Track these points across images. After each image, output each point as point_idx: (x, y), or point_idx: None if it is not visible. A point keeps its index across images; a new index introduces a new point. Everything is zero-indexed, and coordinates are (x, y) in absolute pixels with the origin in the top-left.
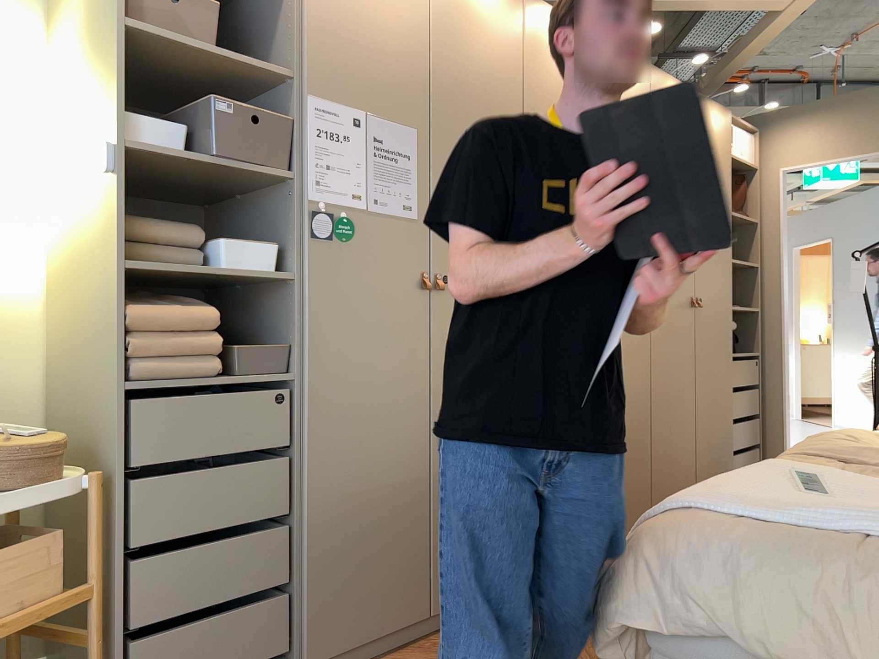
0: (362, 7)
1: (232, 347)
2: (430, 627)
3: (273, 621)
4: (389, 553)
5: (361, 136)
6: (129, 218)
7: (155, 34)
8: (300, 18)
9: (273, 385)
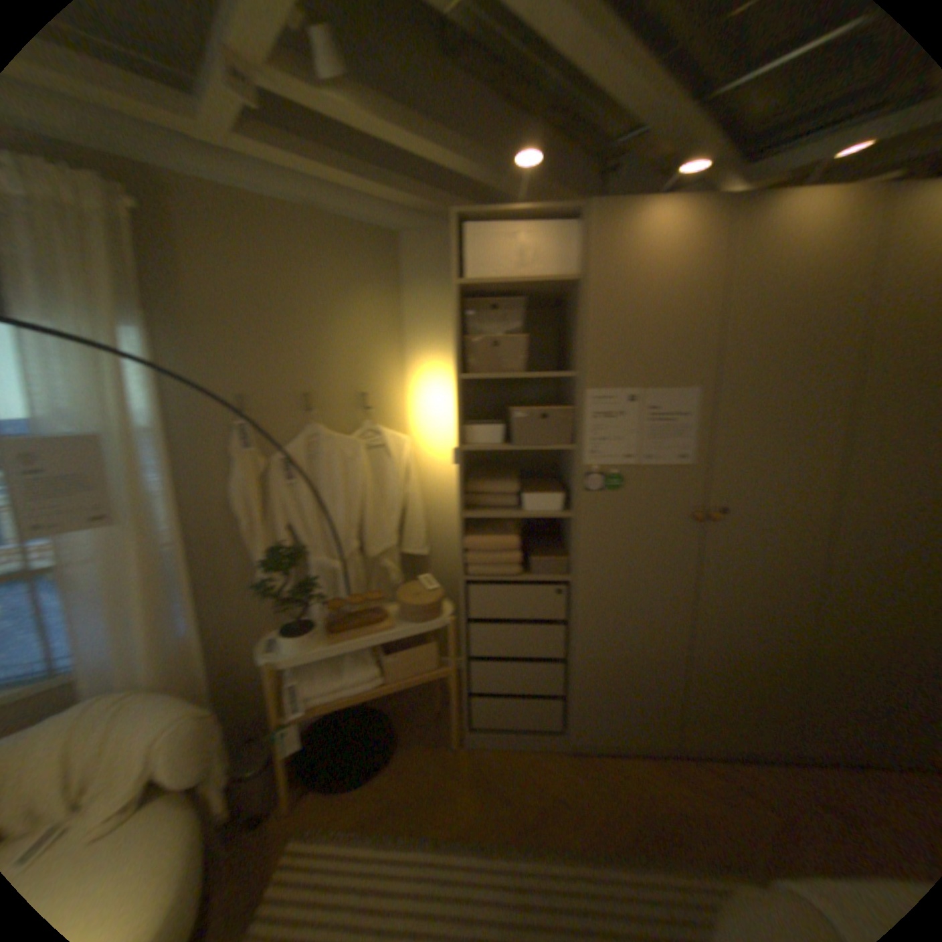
0: (645, 299)
1: (536, 554)
2: (684, 755)
3: (555, 713)
4: (646, 700)
5: (638, 408)
6: (478, 479)
7: (487, 371)
8: (585, 330)
9: (558, 583)
